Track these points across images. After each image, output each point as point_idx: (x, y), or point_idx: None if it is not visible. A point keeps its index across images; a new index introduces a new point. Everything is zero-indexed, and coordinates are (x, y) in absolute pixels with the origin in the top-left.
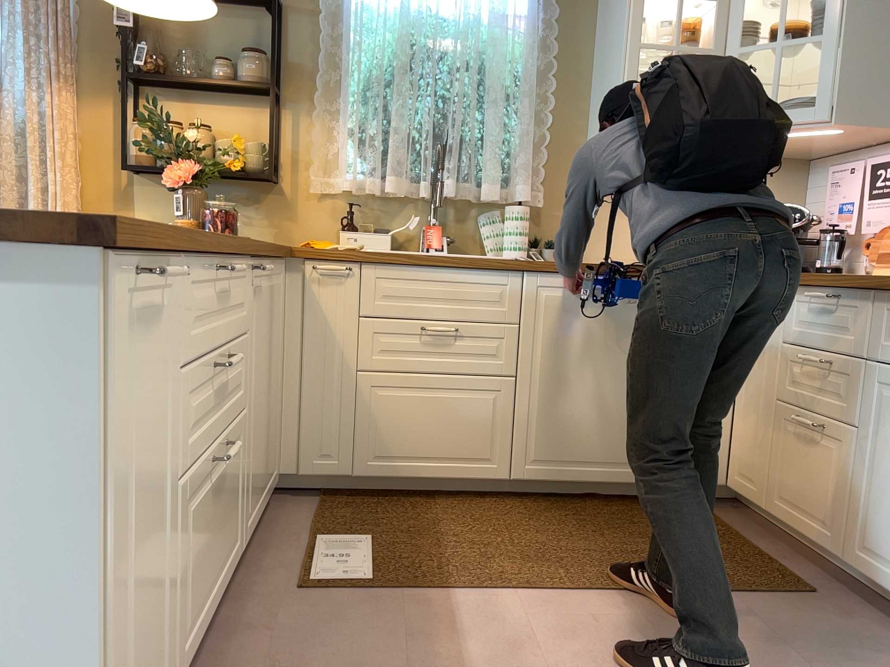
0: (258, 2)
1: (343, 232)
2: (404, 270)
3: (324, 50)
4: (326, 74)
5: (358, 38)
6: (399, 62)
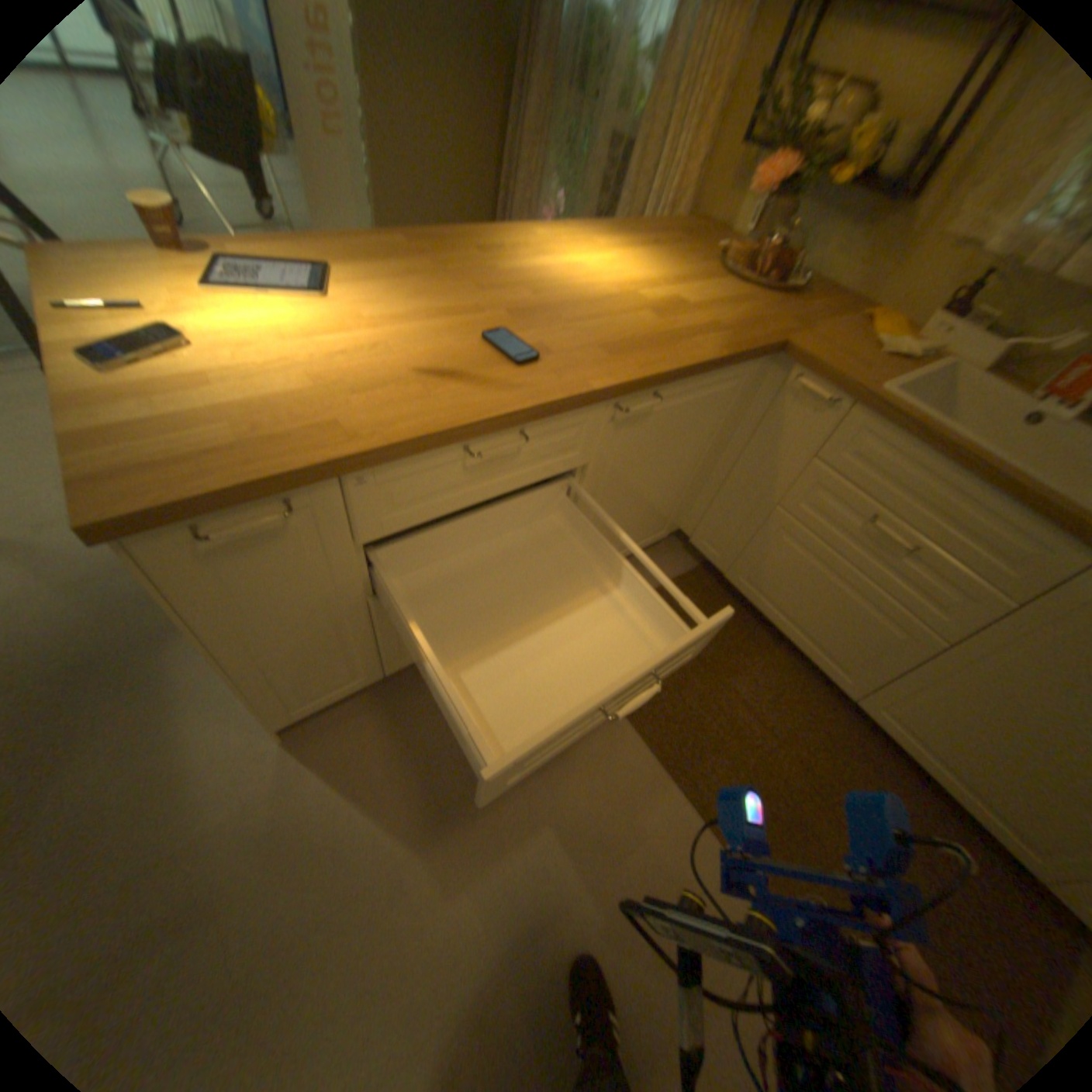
0: None
1: (941, 315)
2: (908, 442)
3: None
4: None
5: None
6: None
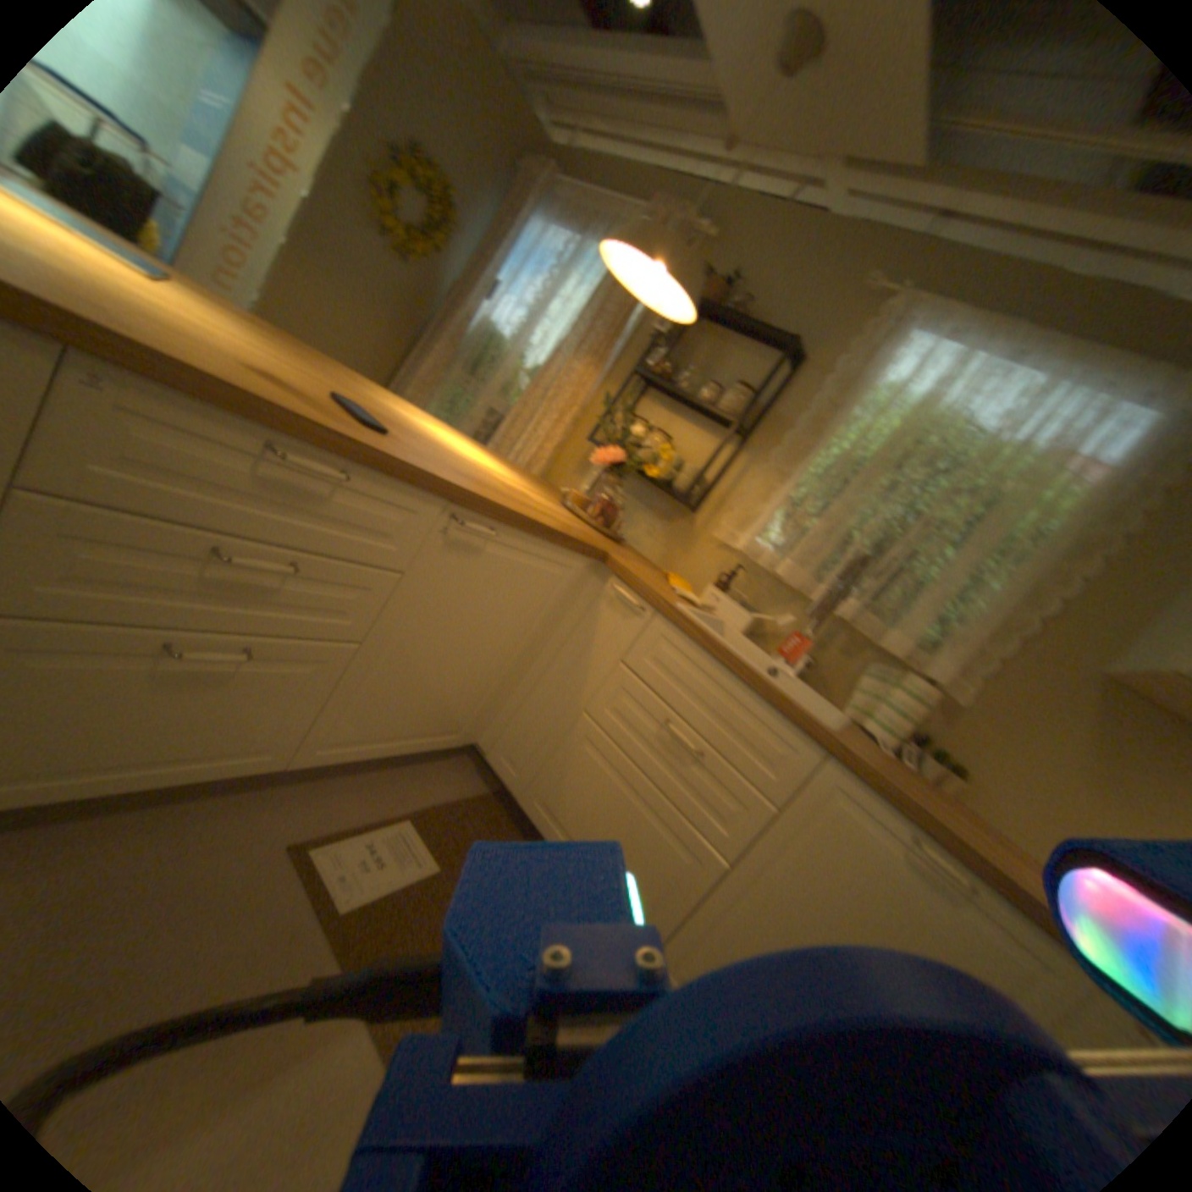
0: (783, 347)
1: (710, 589)
2: (692, 650)
3: (812, 411)
4: (799, 436)
5: (855, 412)
6: (882, 453)
